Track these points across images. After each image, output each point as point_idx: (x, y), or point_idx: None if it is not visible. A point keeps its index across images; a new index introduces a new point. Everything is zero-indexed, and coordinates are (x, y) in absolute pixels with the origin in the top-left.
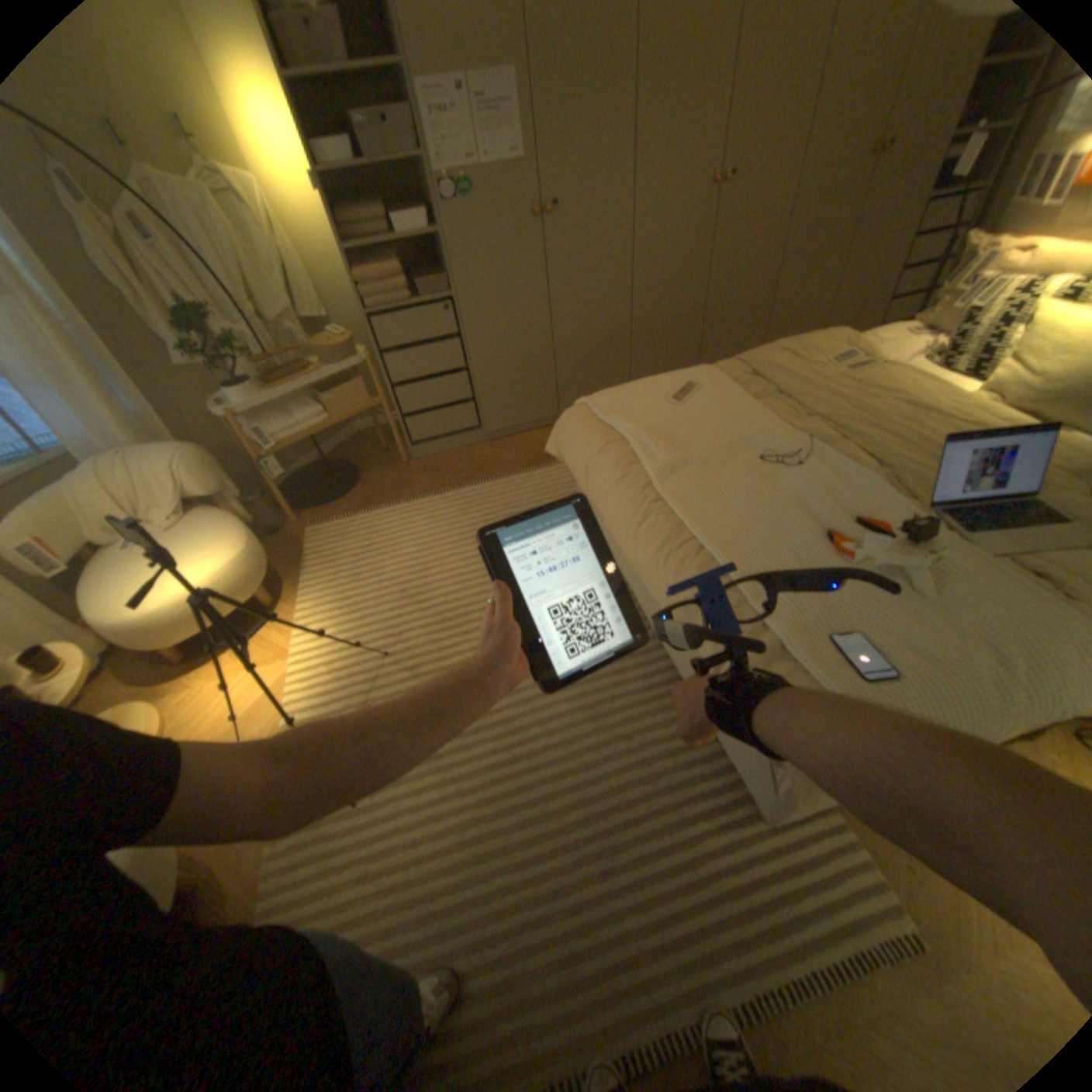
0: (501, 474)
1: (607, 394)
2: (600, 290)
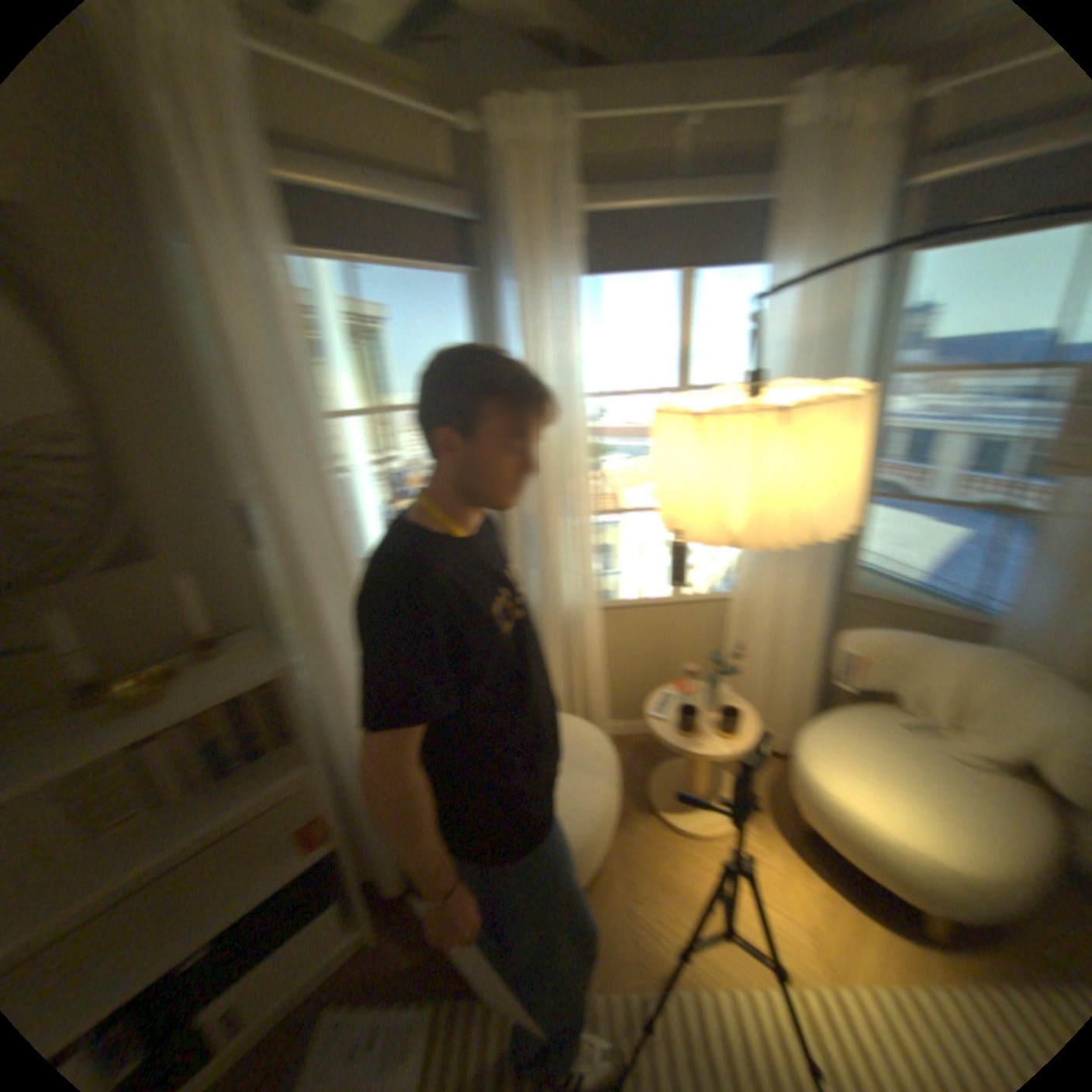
0: None
1: None
2: None
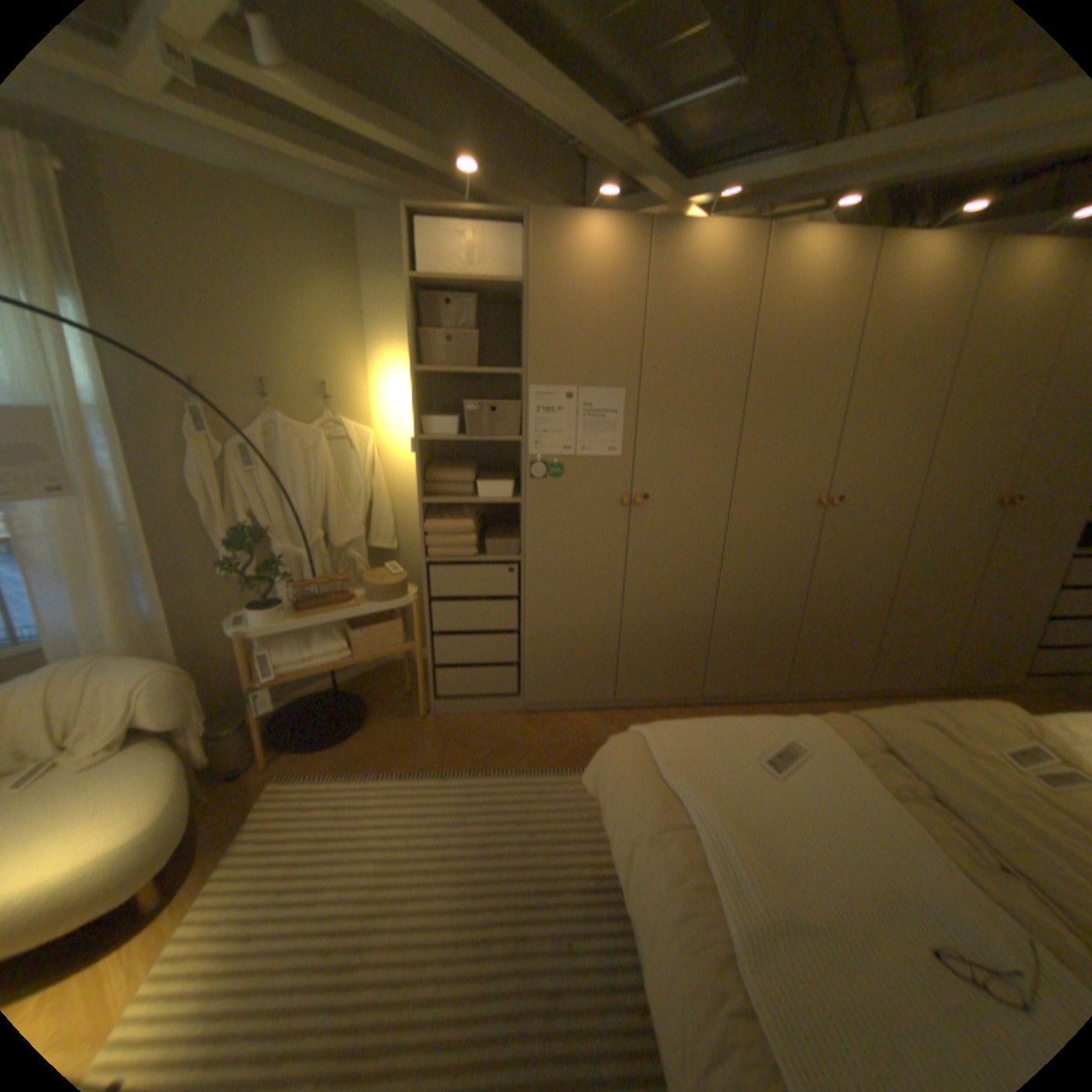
0: (529, 766)
1: (679, 732)
2: (685, 581)
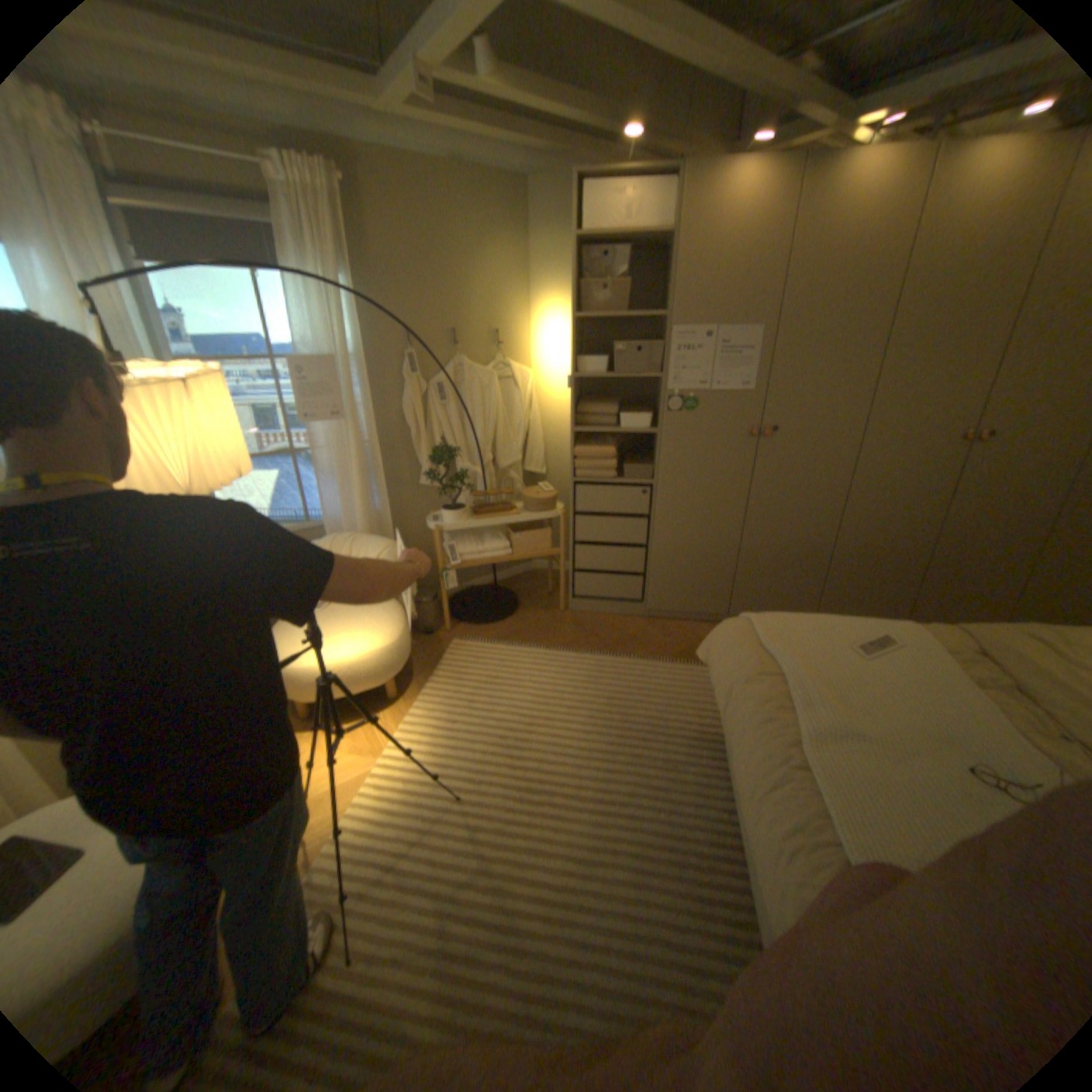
0: (648, 655)
1: (781, 619)
2: (807, 510)
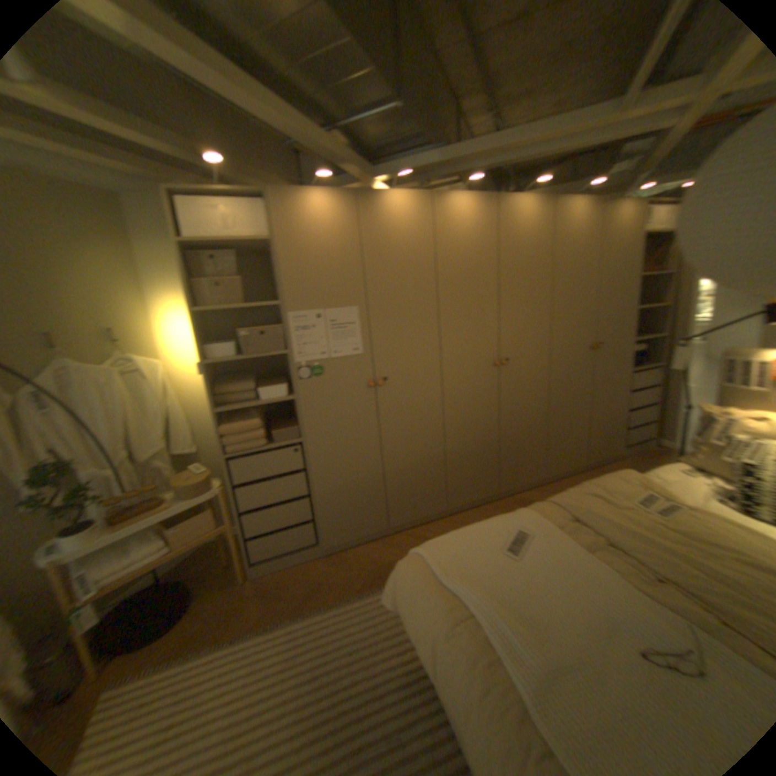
0: (337, 599)
1: (446, 545)
2: (423, 432)
